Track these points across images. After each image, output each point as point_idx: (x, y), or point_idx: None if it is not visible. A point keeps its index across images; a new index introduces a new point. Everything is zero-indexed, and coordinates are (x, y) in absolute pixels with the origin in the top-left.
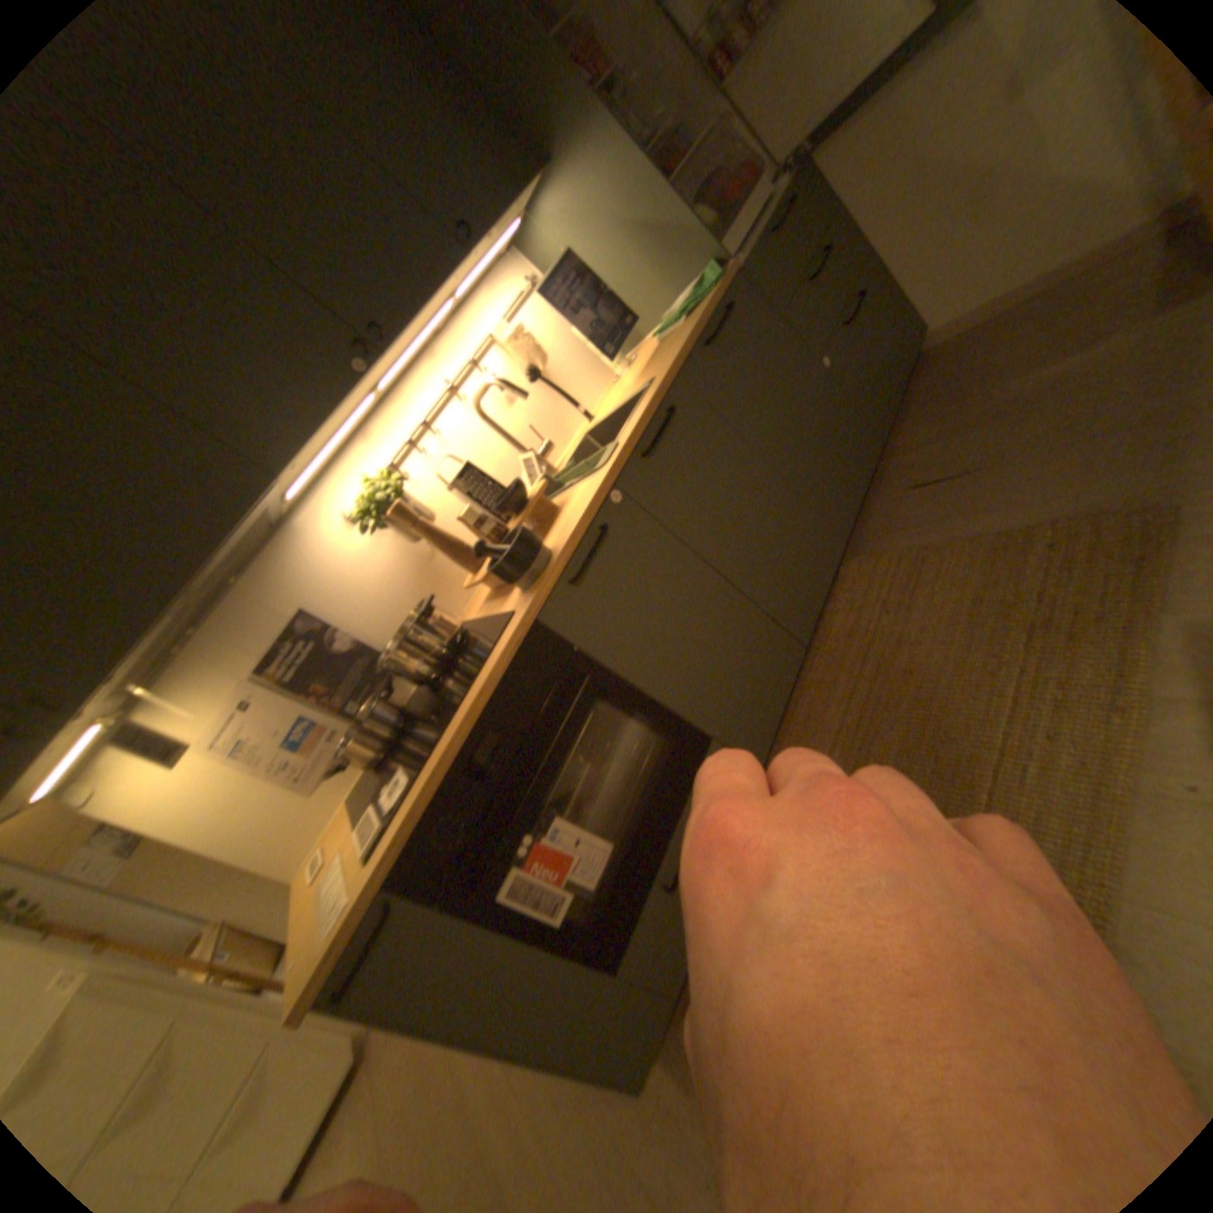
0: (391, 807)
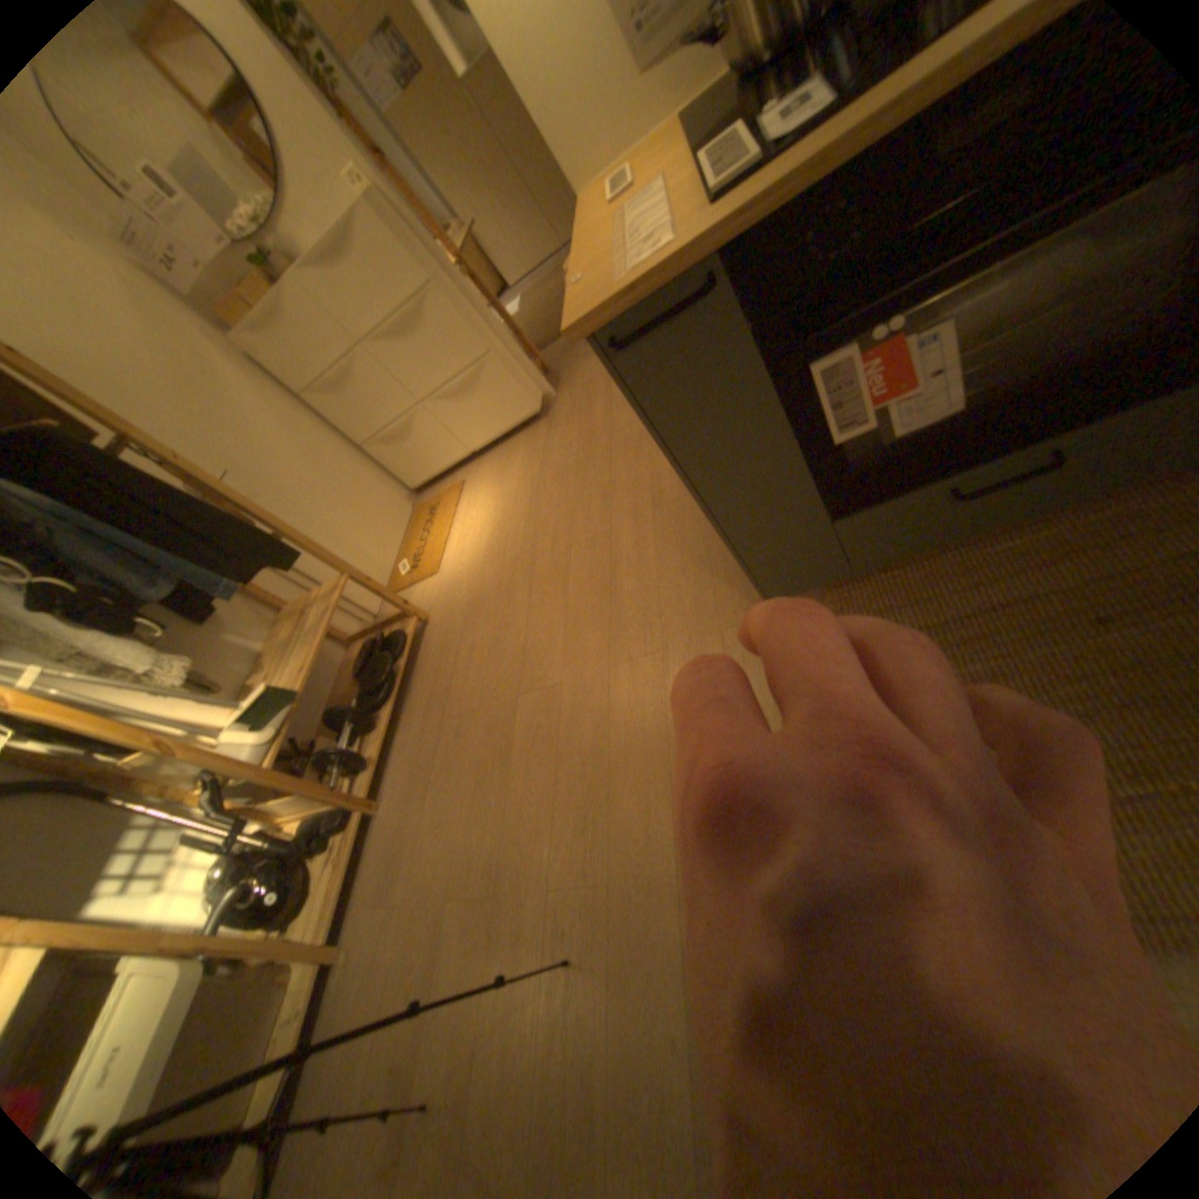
0: (782, 139)
